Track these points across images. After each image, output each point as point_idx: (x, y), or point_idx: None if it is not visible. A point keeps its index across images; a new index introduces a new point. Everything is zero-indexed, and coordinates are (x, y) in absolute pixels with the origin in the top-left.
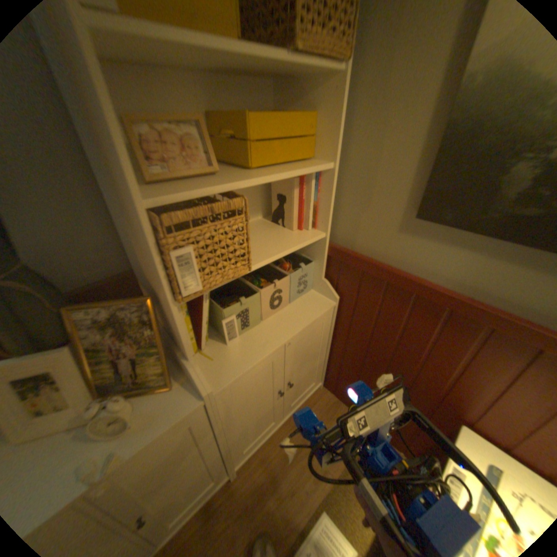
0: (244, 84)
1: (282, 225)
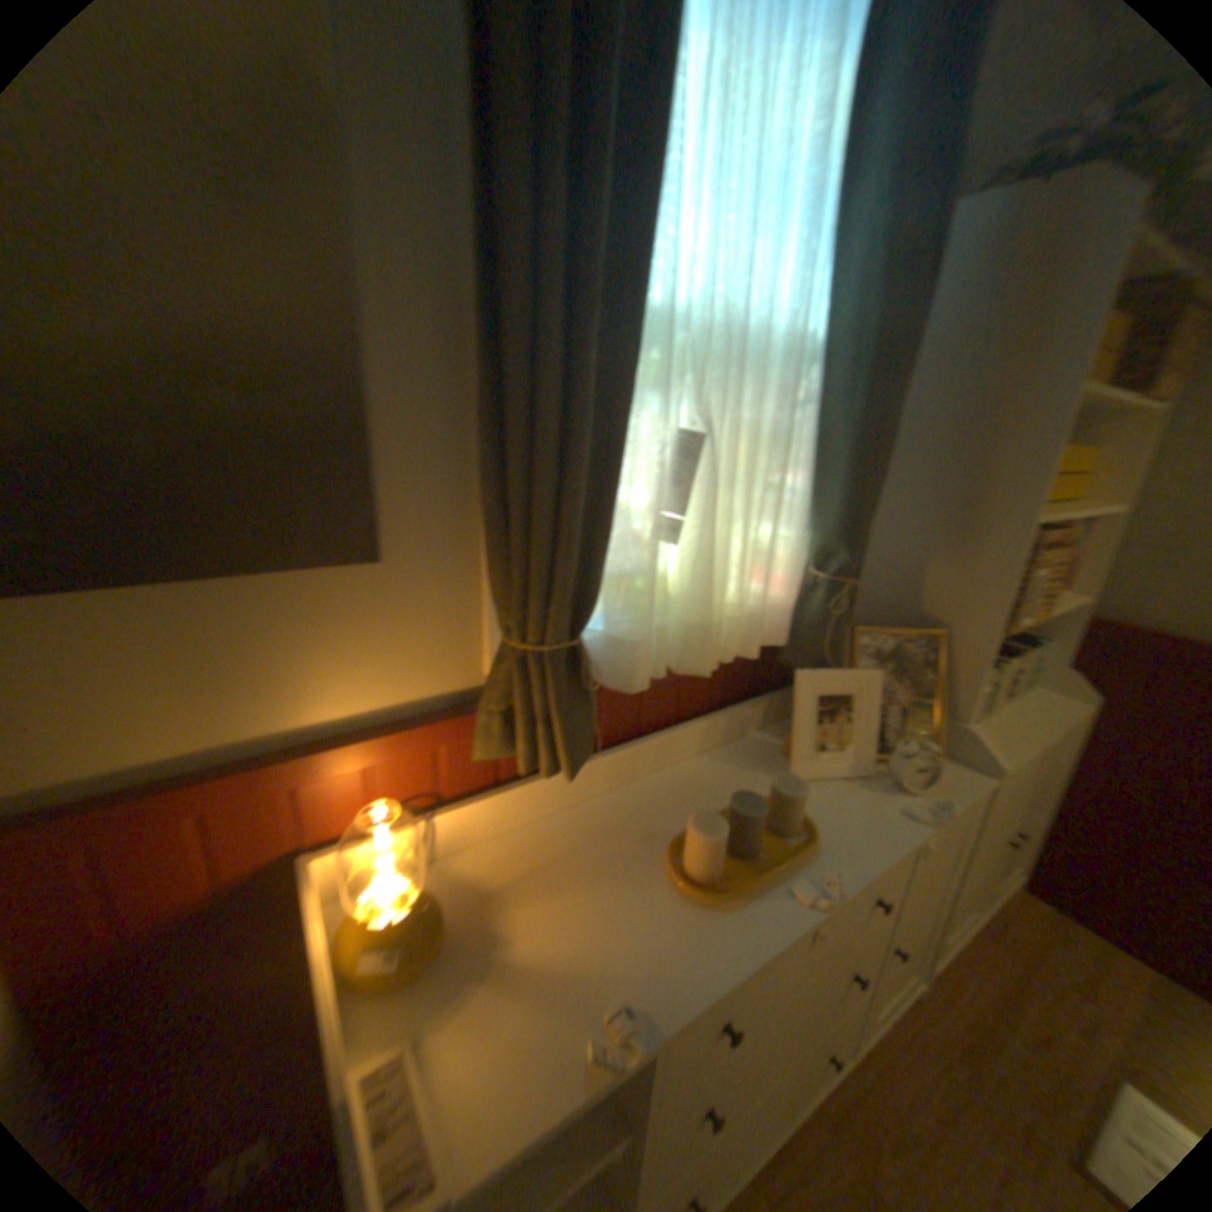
0: None
1: None
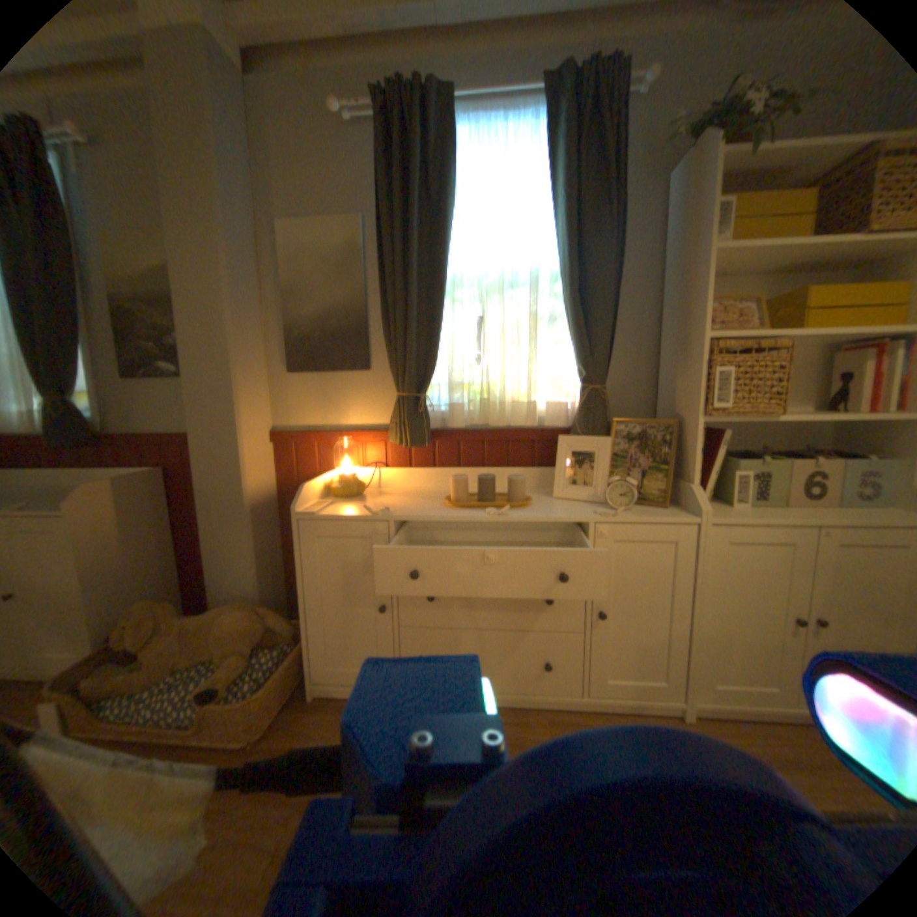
0: (811, 279)
1: (842, 410)
